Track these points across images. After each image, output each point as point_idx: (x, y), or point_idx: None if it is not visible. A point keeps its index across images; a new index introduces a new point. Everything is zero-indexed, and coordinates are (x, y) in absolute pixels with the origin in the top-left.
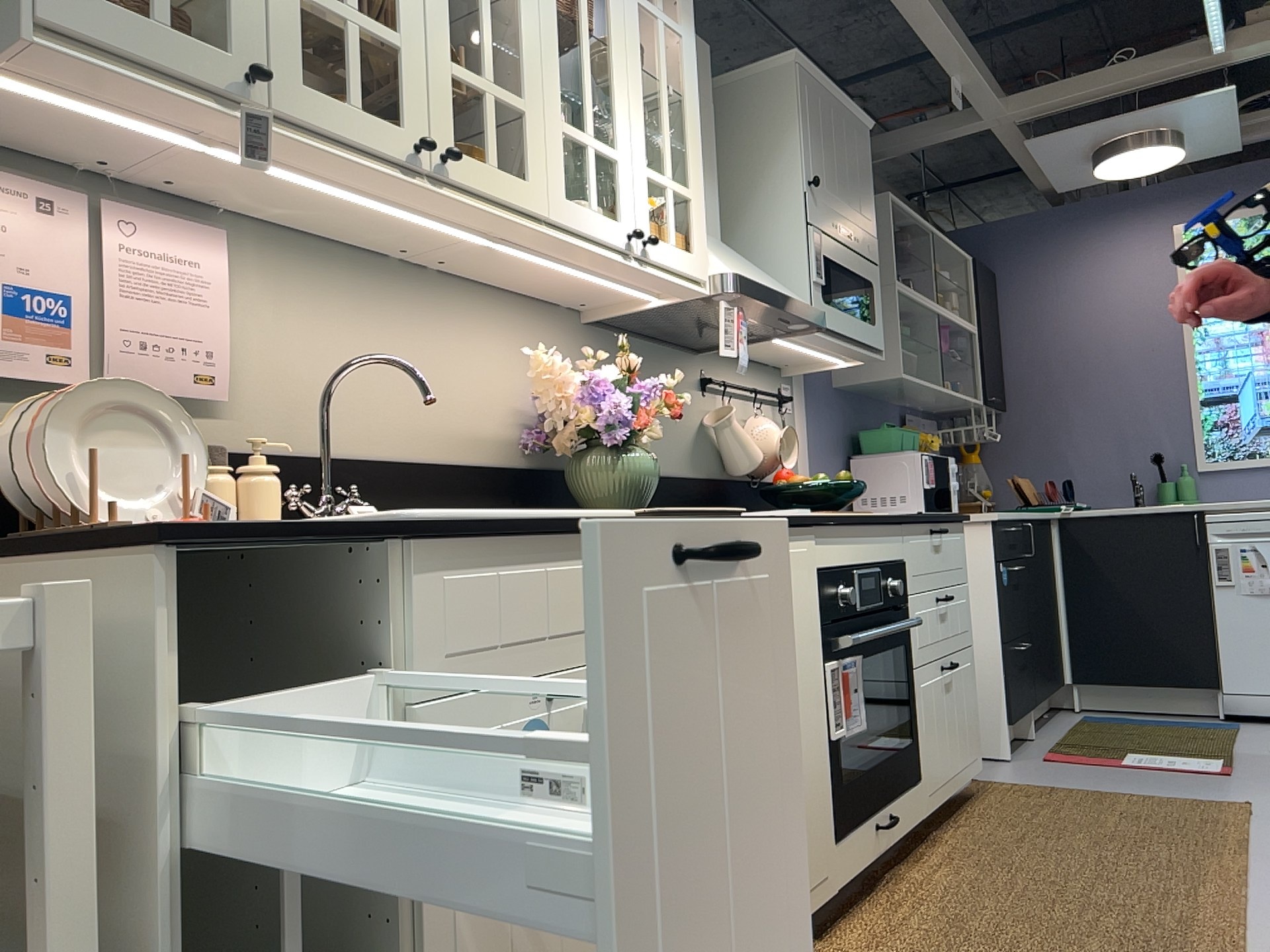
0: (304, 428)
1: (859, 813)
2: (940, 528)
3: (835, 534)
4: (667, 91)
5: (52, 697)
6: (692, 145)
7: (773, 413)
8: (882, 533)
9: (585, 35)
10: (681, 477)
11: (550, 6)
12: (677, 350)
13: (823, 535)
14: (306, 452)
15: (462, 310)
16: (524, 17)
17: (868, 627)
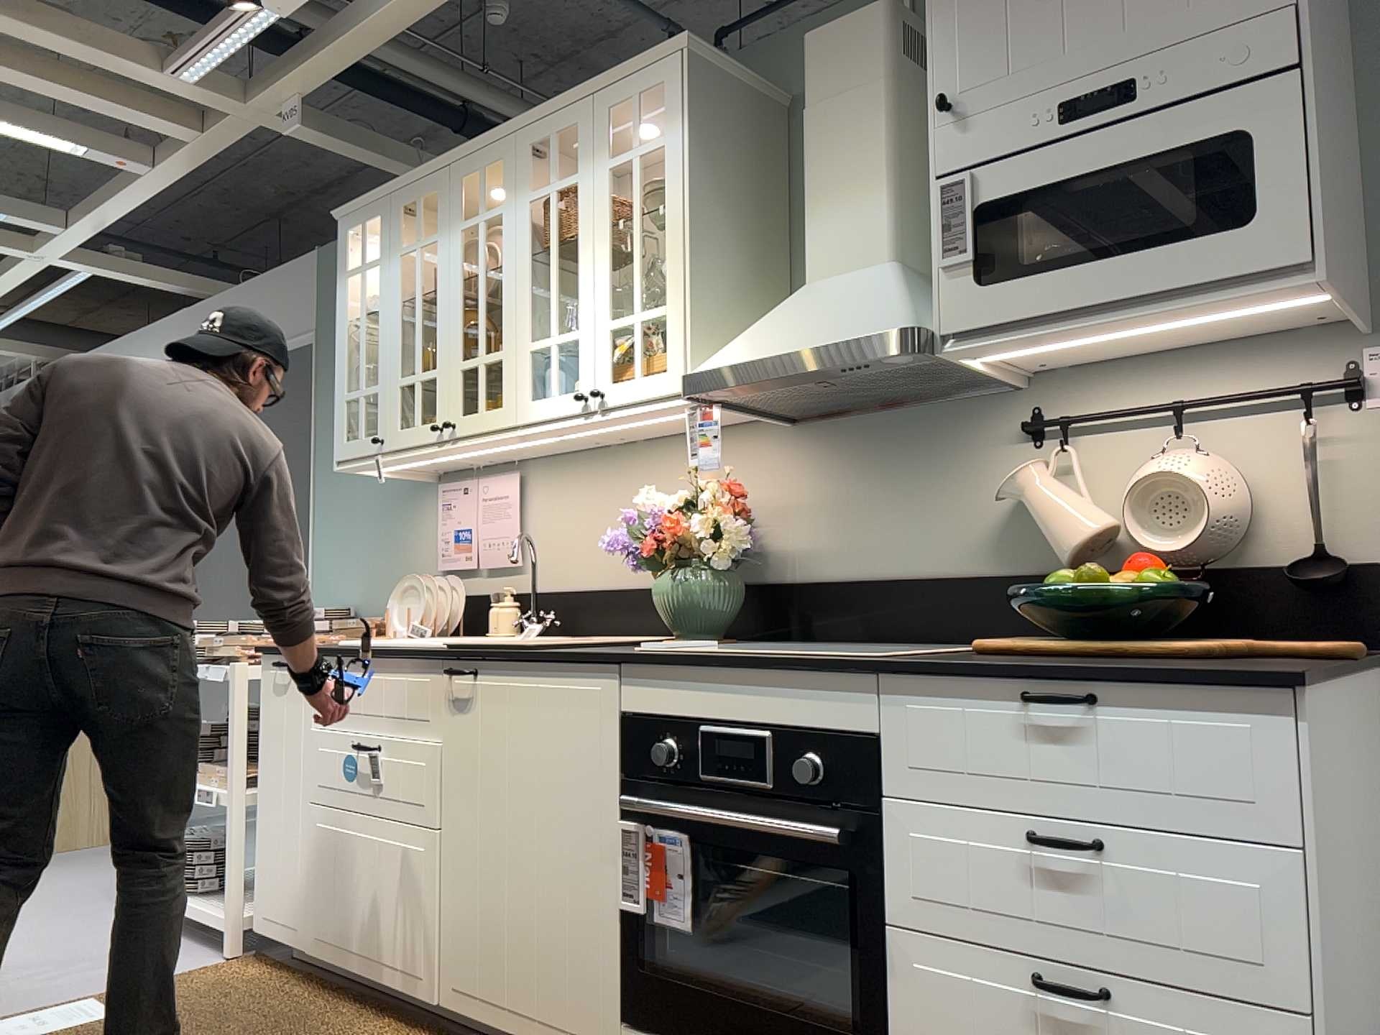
0: (559, 574)
1: (675, 1029)
2: (1074, 692)
3: (657, 677)
4: (638, 223)
5: (232, 694)
6: (667, 254)
7: (1287, 424)
8: (791, 683)
9: (559, 250)
10: (951, 578)
11: (549, 245)
12: (961, 400)
13: (631, 676)
14: (558, 589)
15: (659, 461)
16: (503, 289)
17: (731, 810)
